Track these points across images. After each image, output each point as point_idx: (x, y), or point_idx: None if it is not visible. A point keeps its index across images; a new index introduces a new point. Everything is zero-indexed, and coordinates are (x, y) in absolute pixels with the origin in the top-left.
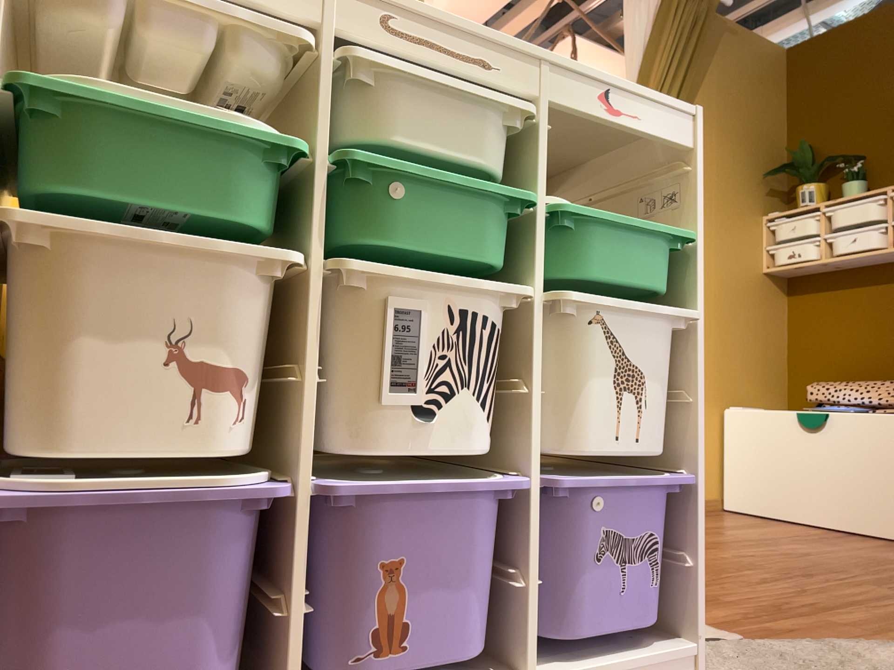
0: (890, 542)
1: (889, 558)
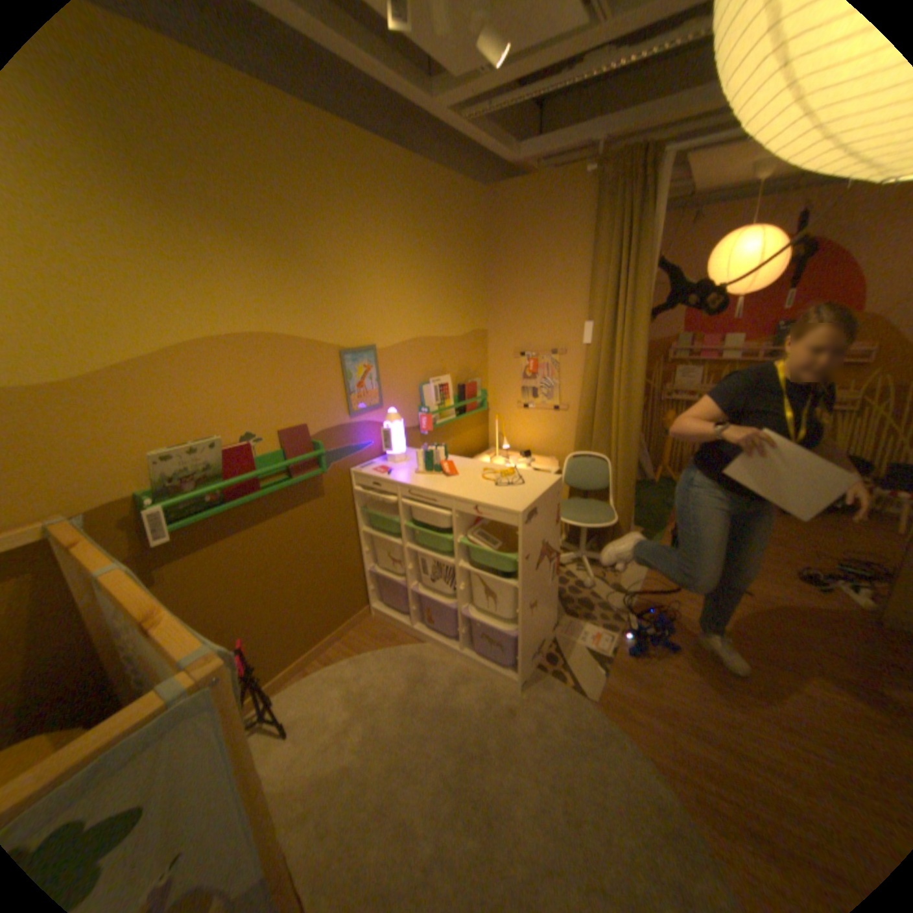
0: None
1: None
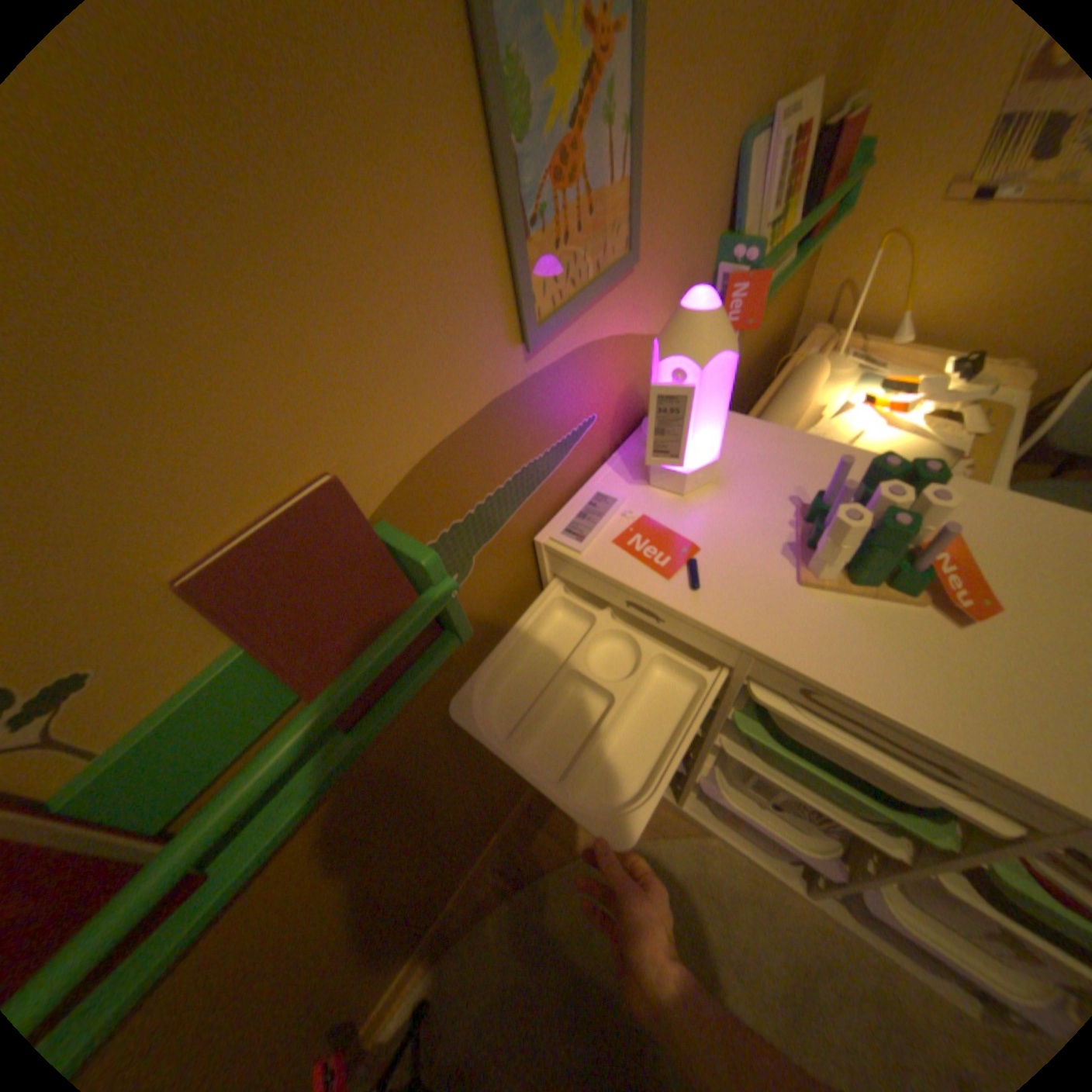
0: None
1: None
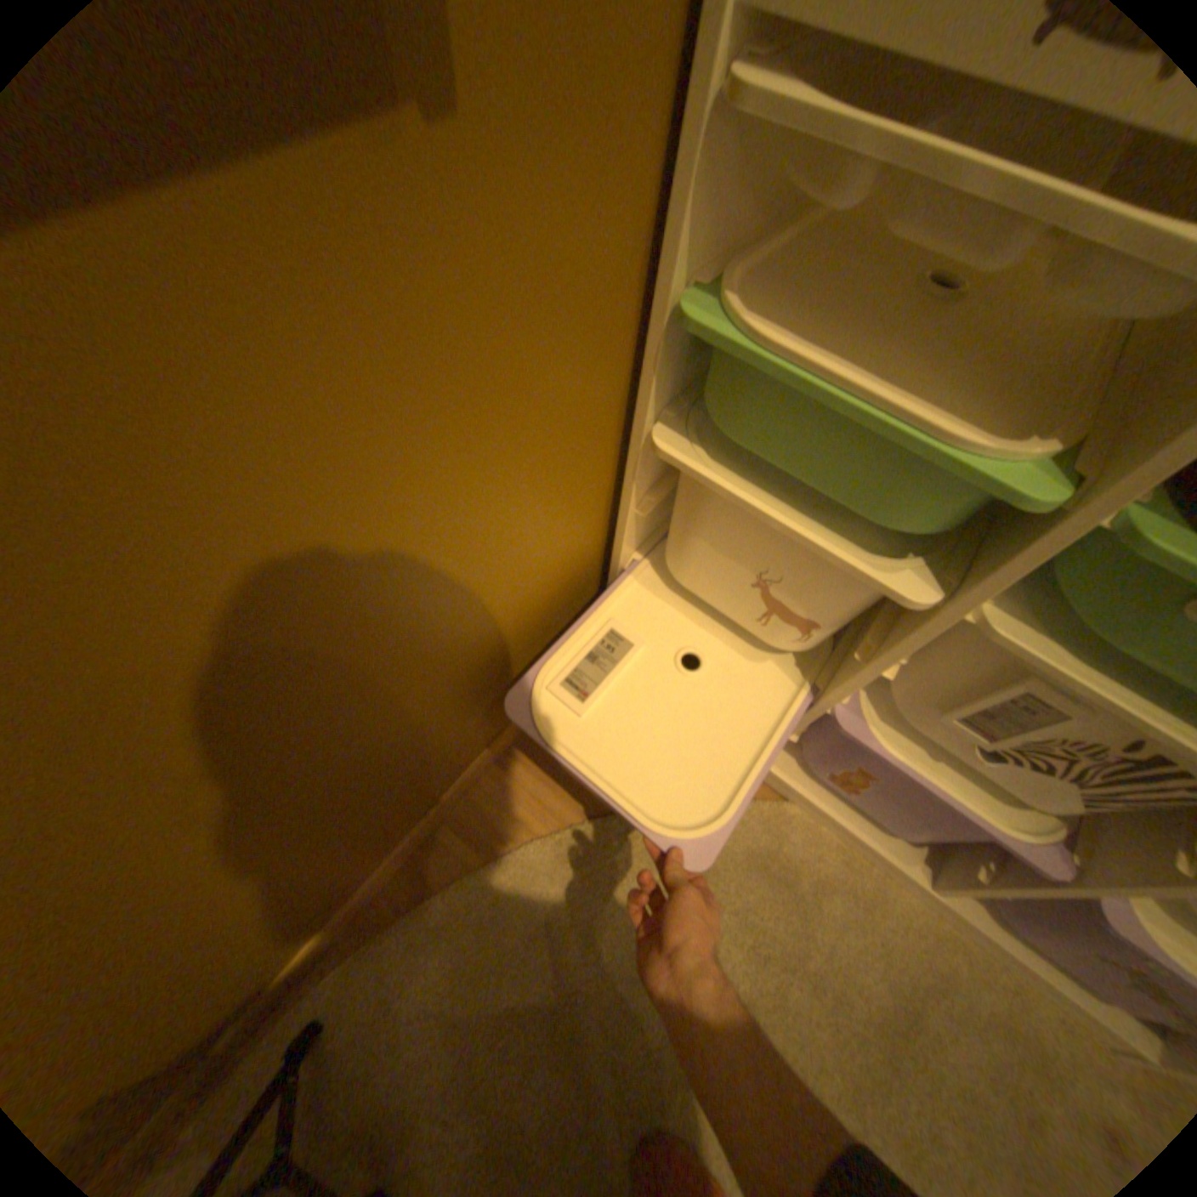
0: None
1: None
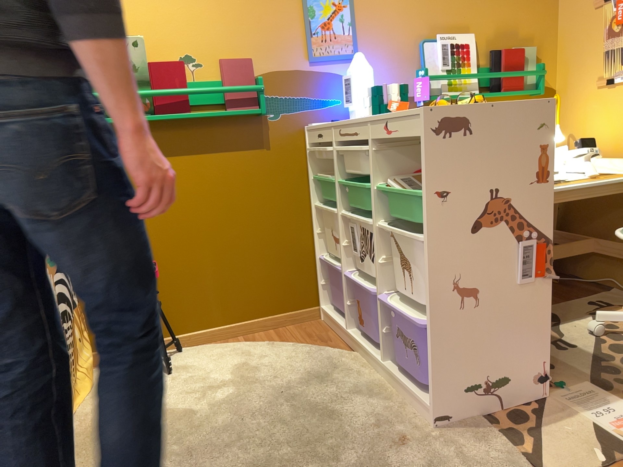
0: None
1: None
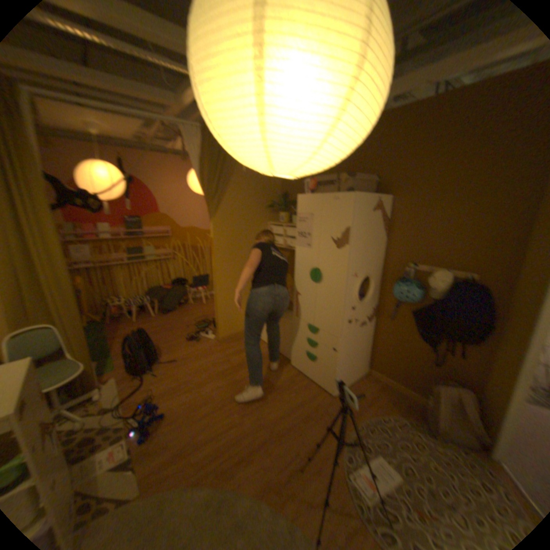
0: (284, 363)
1: (269, 383)
